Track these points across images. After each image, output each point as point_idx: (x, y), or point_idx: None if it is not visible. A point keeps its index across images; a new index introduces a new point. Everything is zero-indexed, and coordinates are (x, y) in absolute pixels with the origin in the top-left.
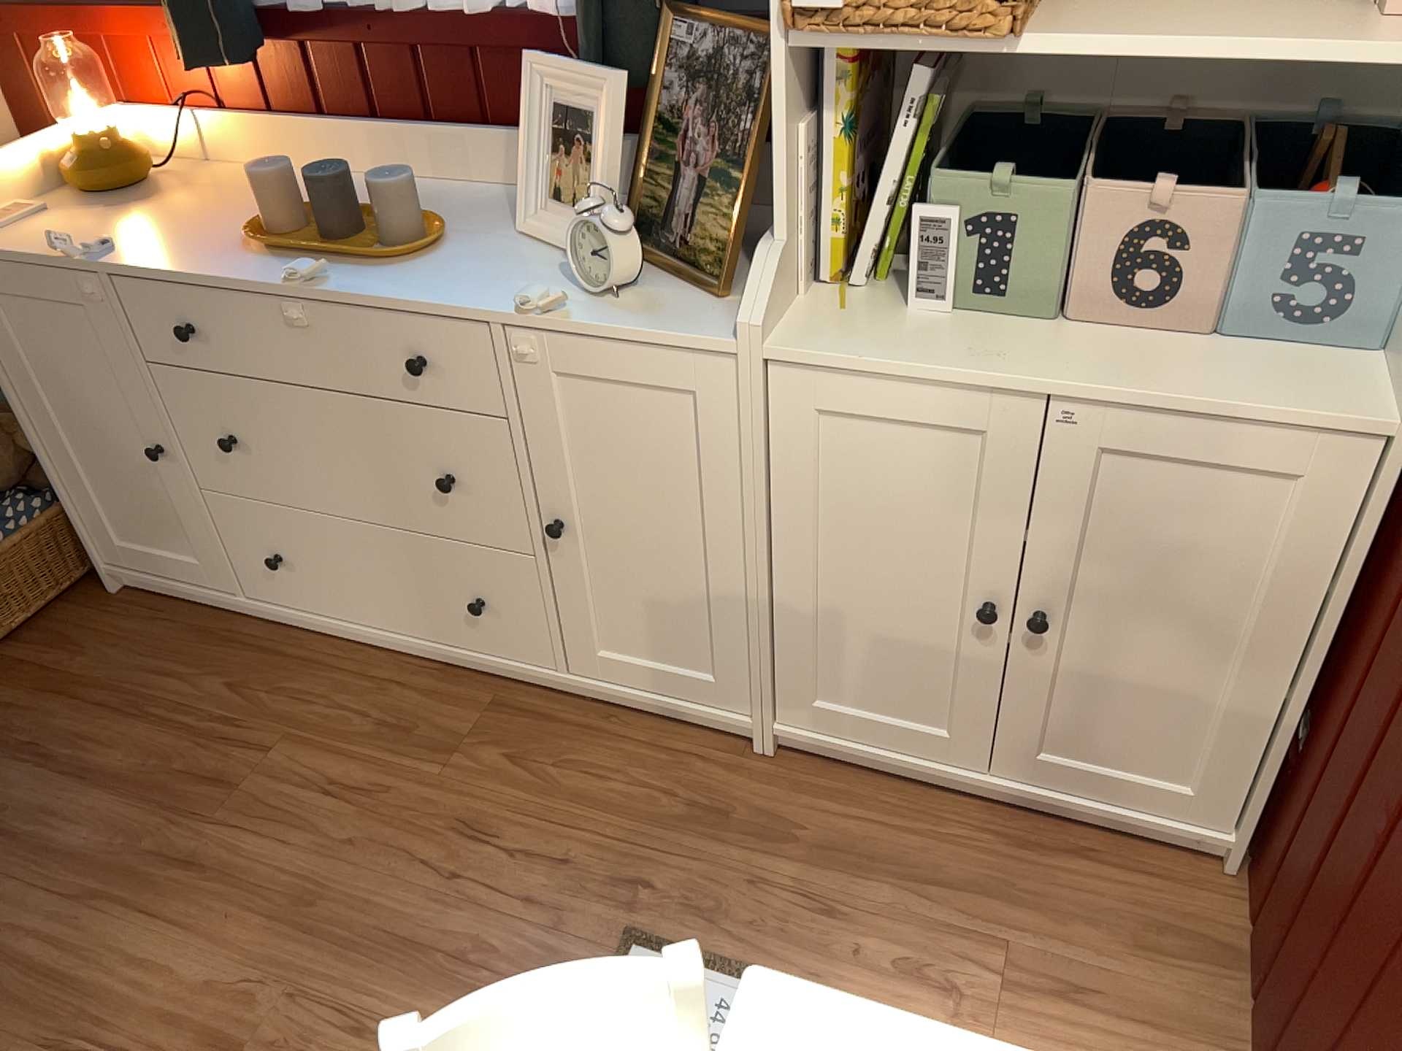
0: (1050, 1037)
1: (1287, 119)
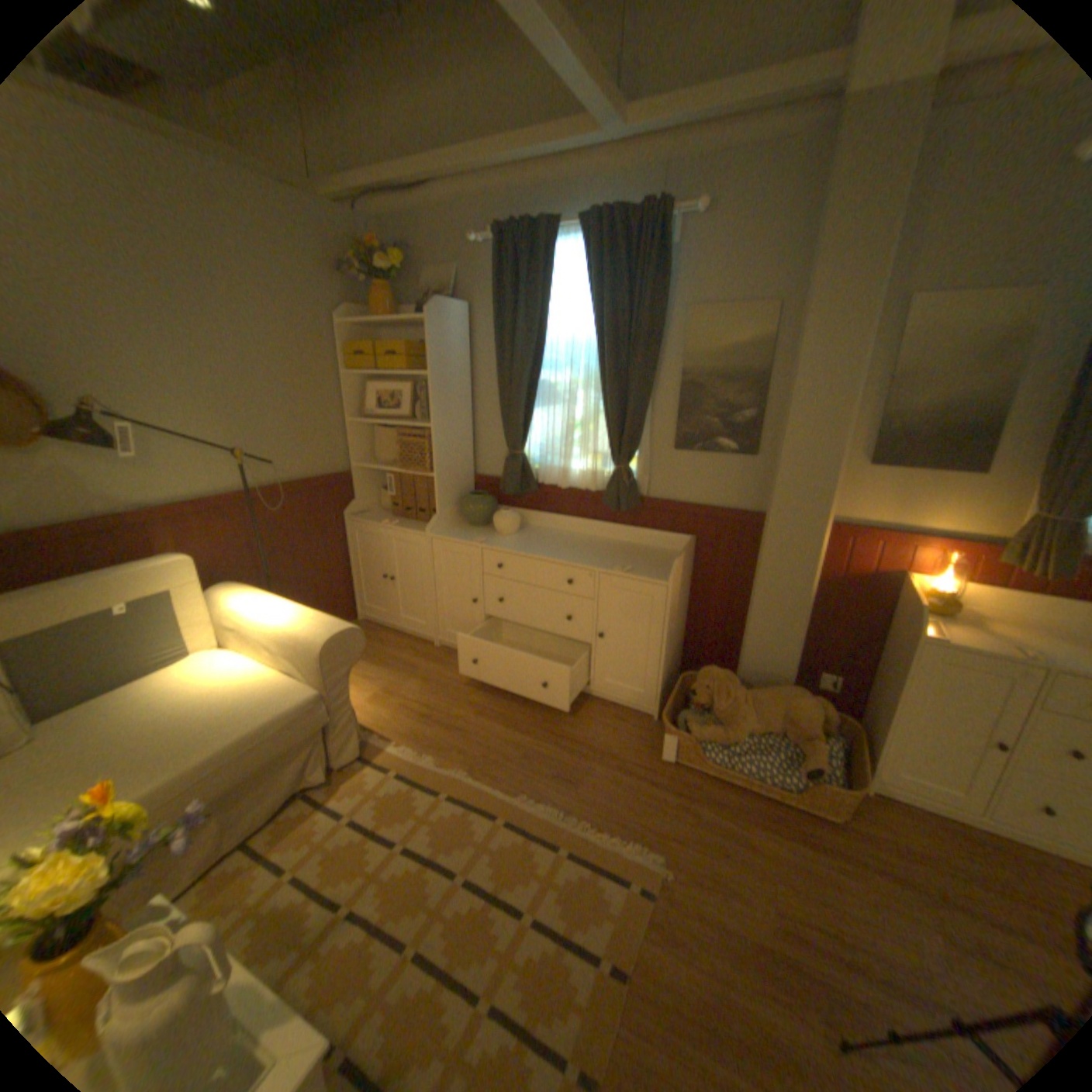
0: None
1: None
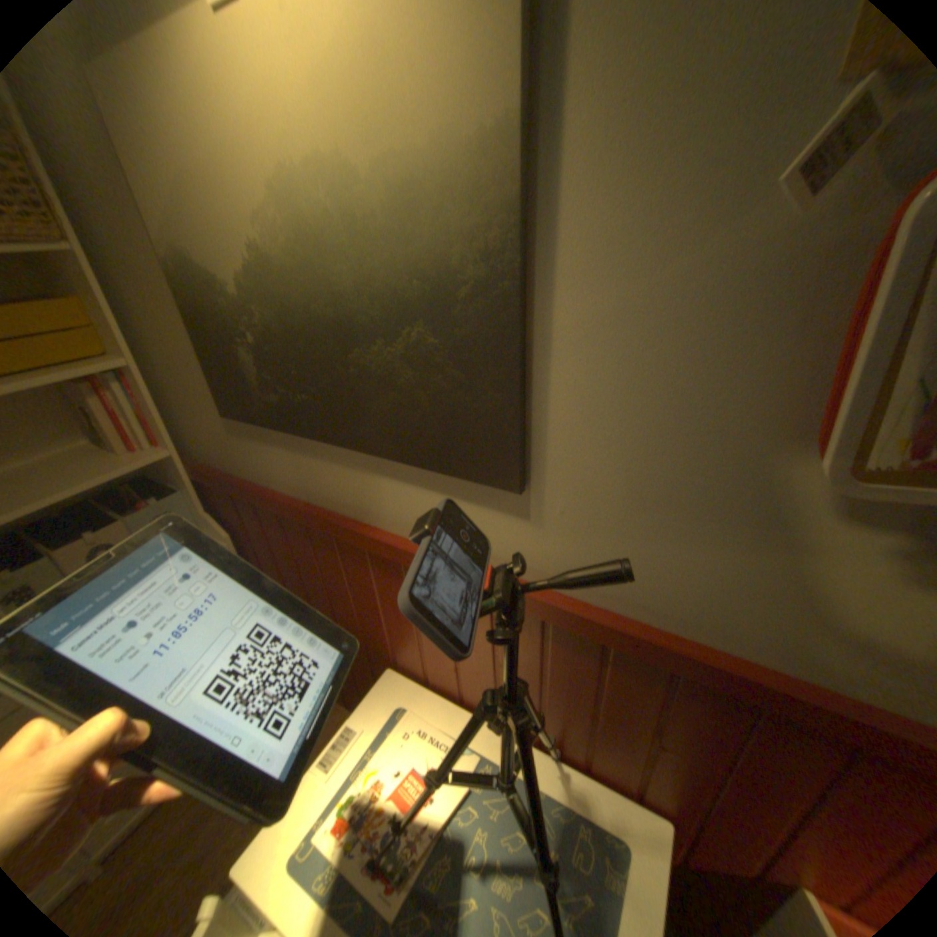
0: None
1: (101, 493)
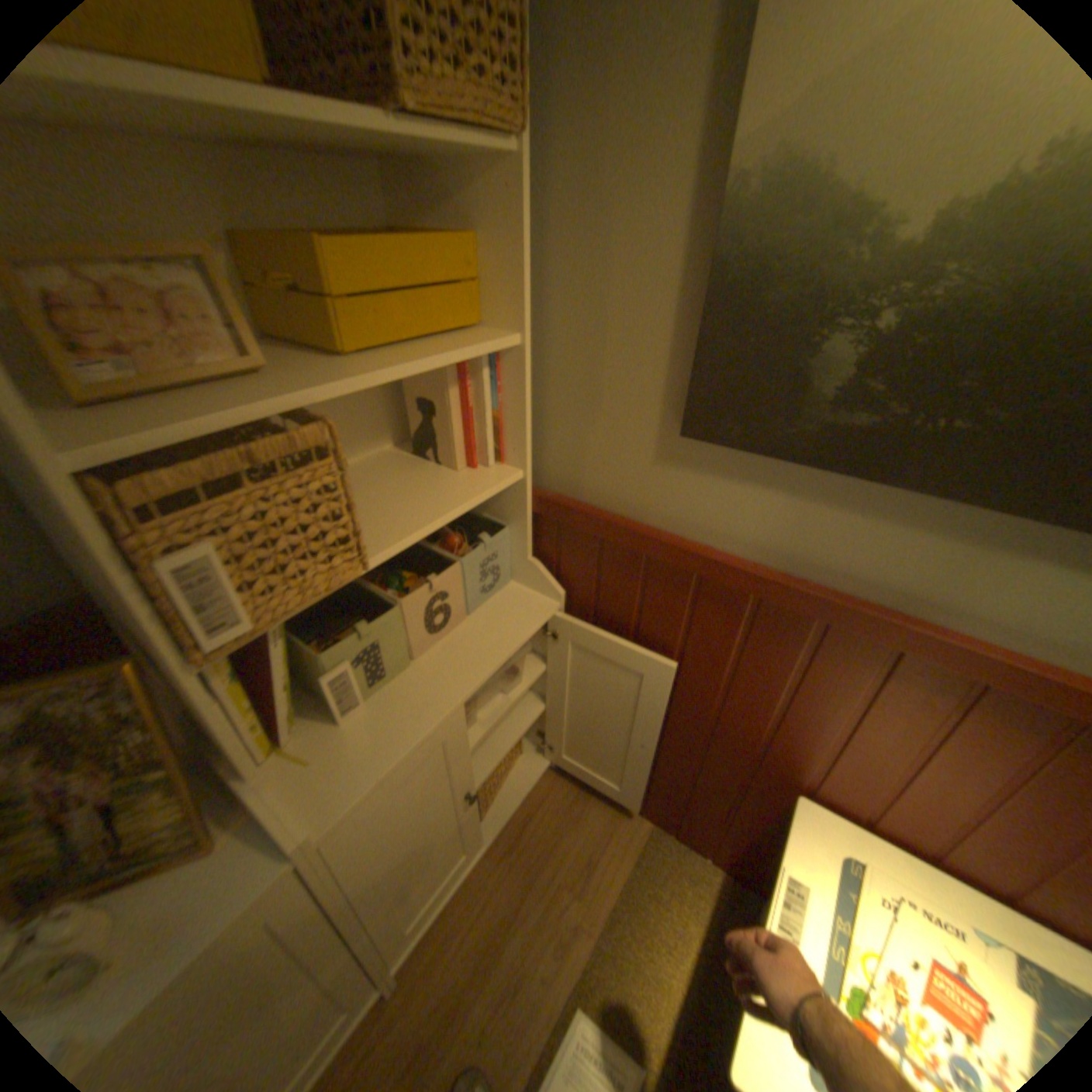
0: (606, 893)
1: None
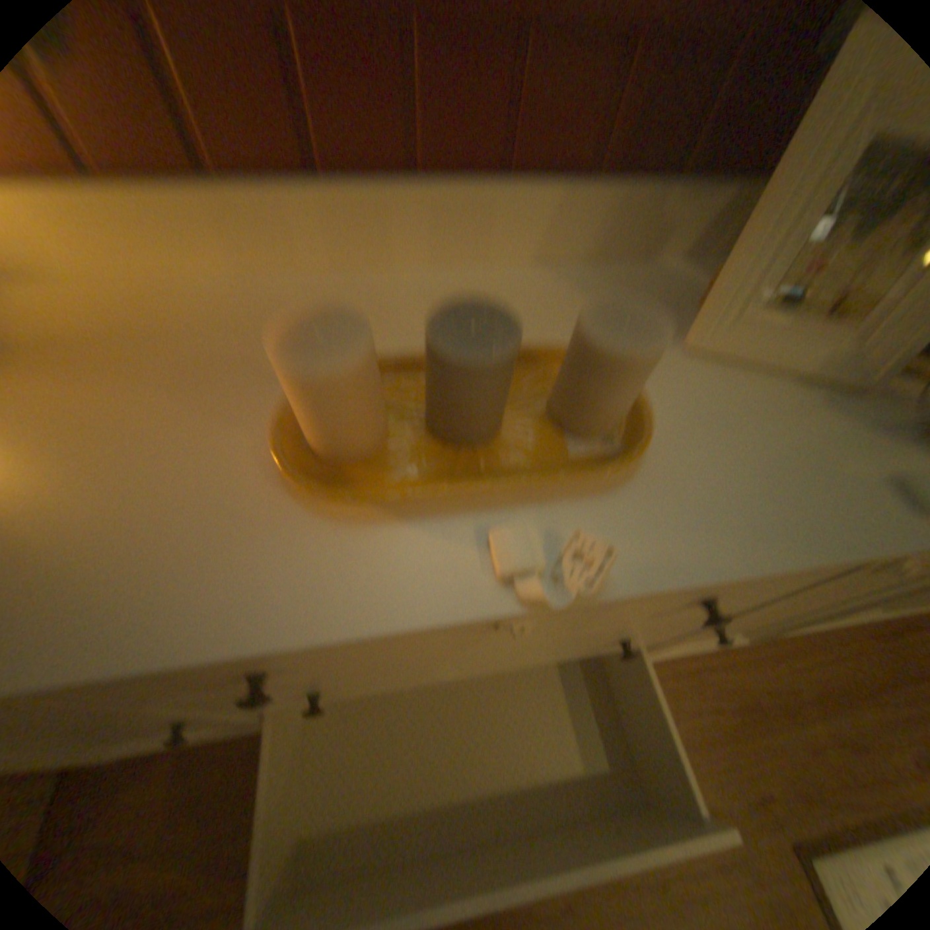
0: None
1: None
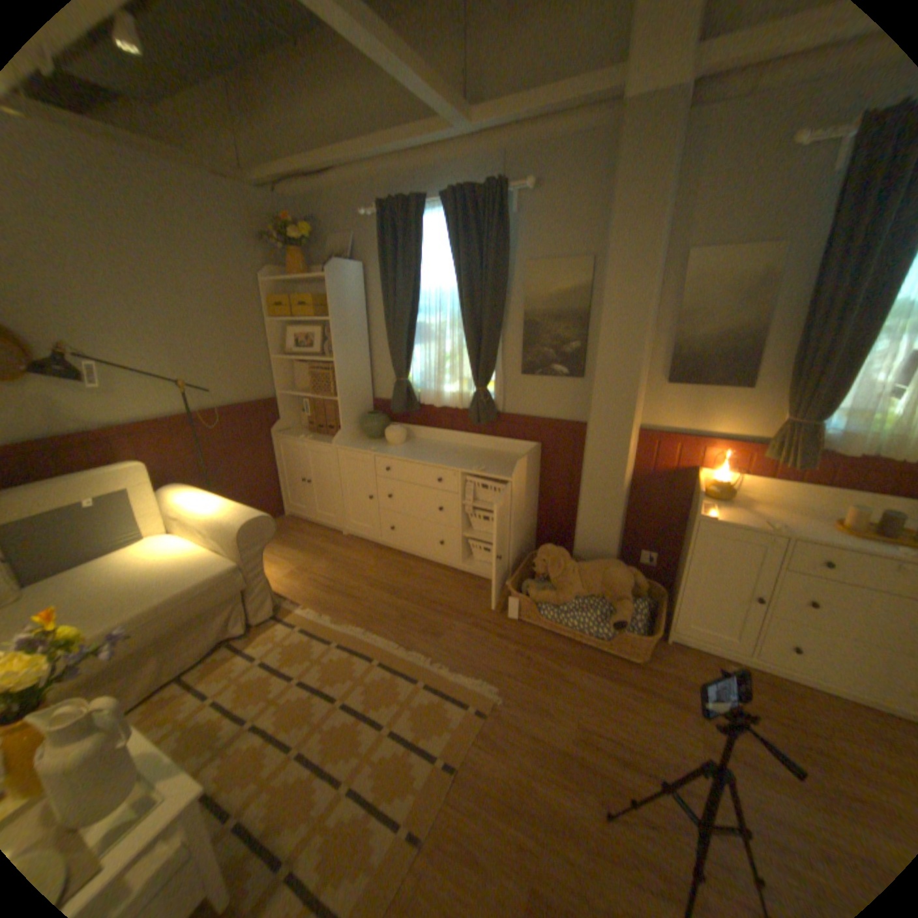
0: None
1: None
